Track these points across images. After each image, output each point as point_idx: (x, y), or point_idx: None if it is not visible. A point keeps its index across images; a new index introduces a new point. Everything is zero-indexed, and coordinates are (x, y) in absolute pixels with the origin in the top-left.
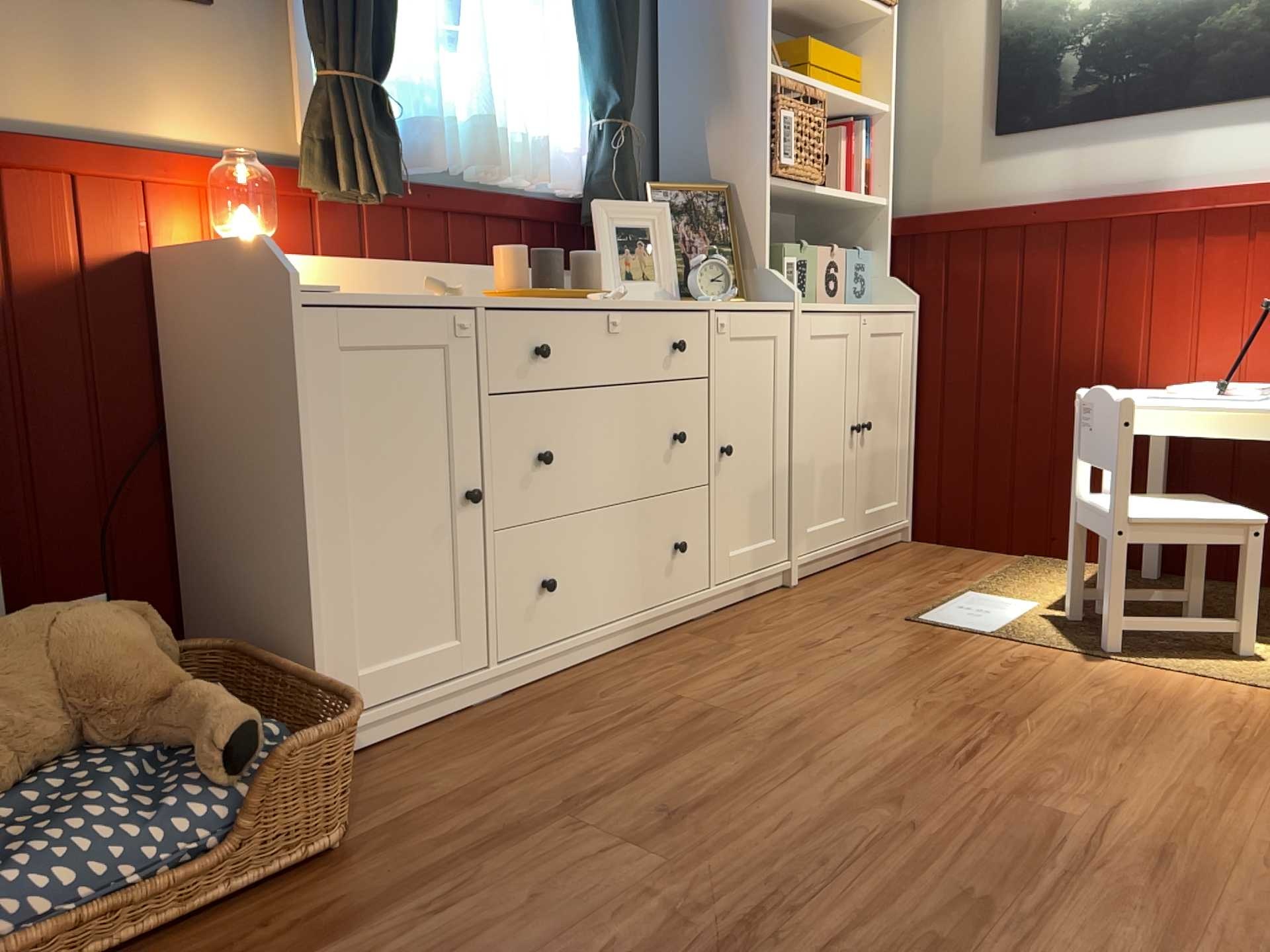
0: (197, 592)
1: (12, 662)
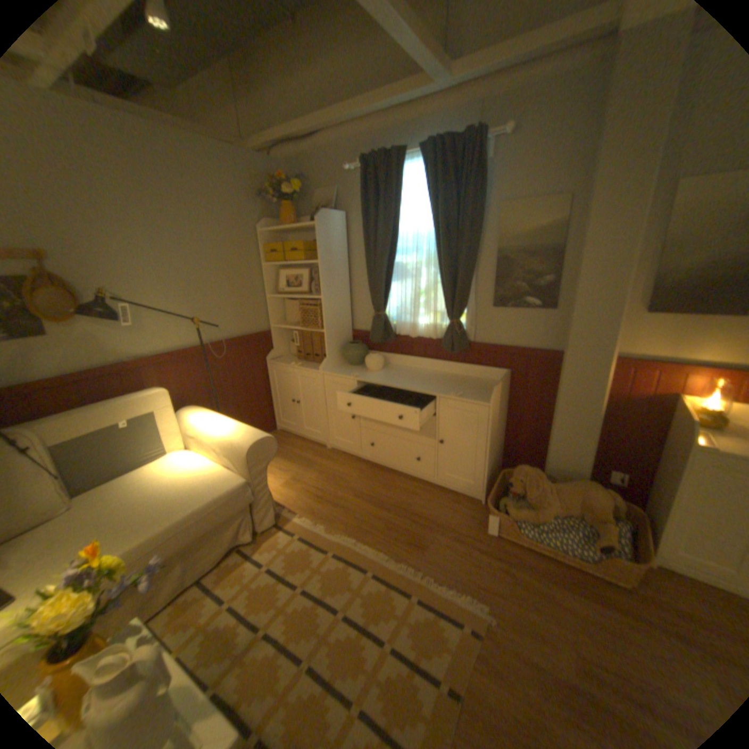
0: (654, 491)
1: (575, 495)
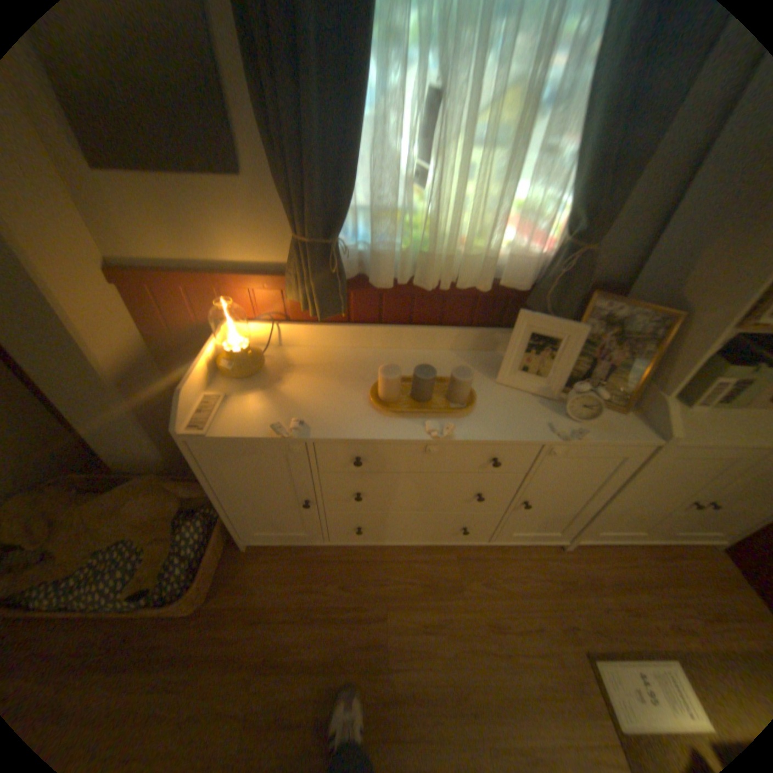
0: None
1: (111, 514)
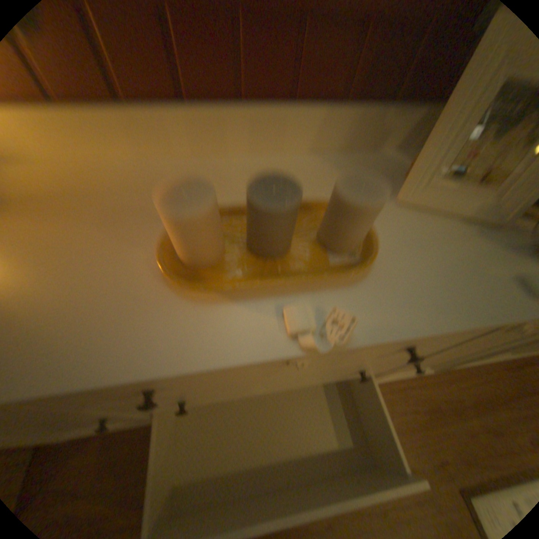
0: None
1: None
